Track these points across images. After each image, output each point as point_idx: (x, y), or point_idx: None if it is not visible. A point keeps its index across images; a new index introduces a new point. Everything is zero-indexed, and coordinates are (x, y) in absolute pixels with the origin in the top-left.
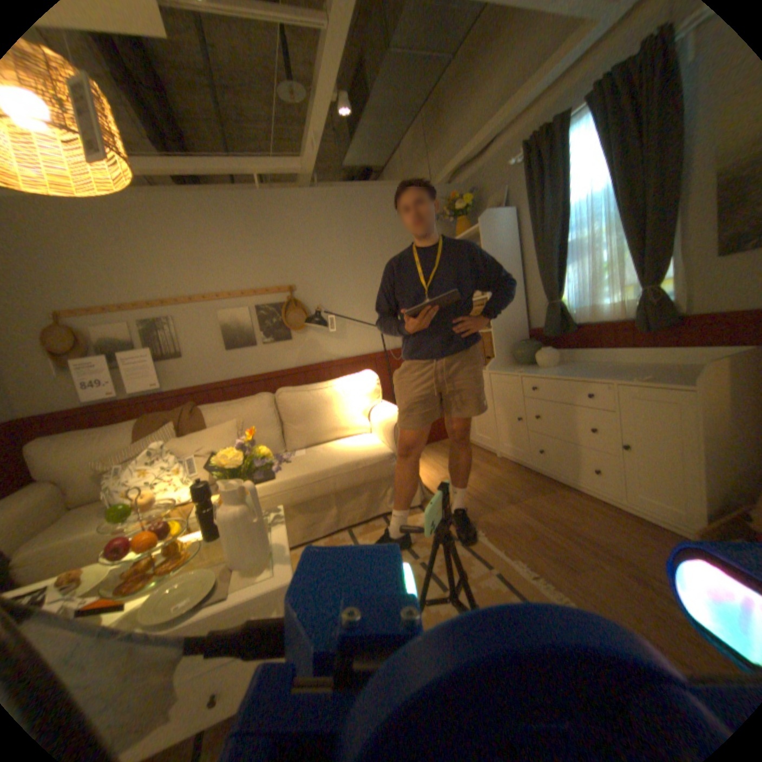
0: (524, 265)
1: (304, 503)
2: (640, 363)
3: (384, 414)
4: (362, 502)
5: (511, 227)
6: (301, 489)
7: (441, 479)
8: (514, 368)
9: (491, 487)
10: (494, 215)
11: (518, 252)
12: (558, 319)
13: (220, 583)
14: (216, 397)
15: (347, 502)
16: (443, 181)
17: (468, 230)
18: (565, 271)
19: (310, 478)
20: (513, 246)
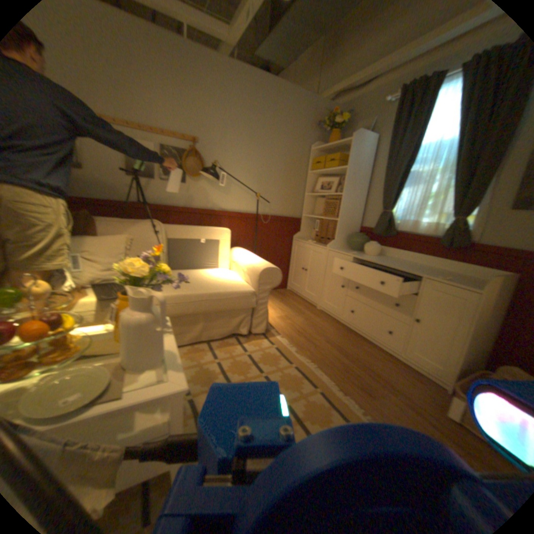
0: (371, 179)
1: (177, 317)
2: (432, 267)
3: (251, 261)
4: (222, 324)
5: (371, 148)
6: (177, 306)
7: (277, 316)
8: (346, 250)
9: (313, 329)
10: (364, 135)
11: (370, 169)
12: (386, 224)
13: (113, 382)
14: (107, 213)
15: (211, 322)
16: (327, 98)
17: (338, 142)
18: (402, 191)
19: (187, 298)
20: (368, 163)
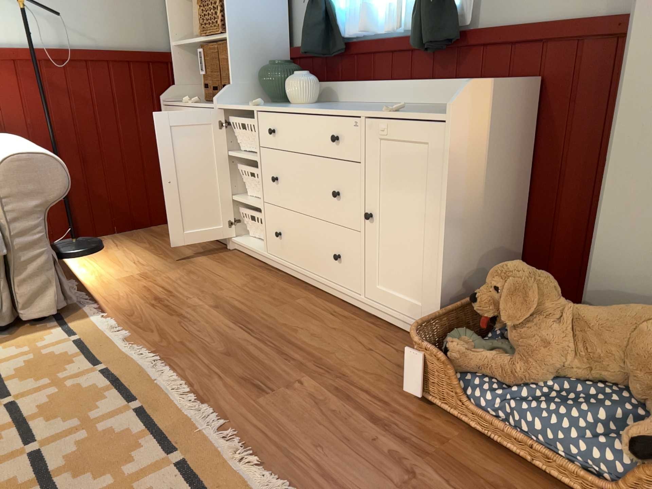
0: None
1: None
2: (410, 104)
3: None
4: None
5: None
6: None
7: (121, 278)
8: (256, 104)
9: (196, 287)
10: None
11: None
12: (320, 28)
13: None
14: None
15: None
16: None
17: None
18: None
19: None
20: None
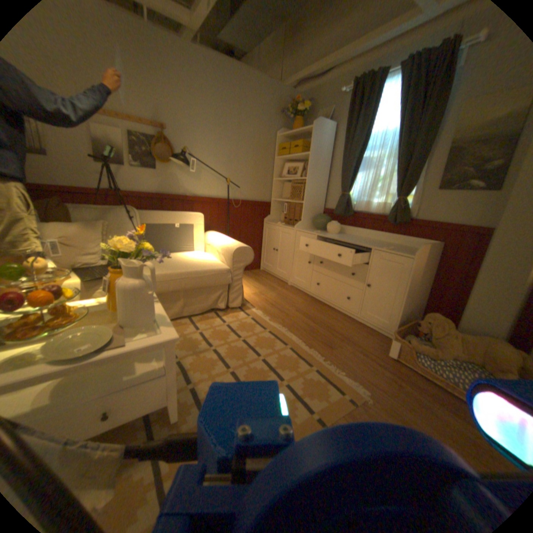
0: (331, 164)
1: (159, 294)
2: (382, 241)
3: (225, 242)
4: (202, 299)
5: (331, 136)
6: (159, 284)
7: (252, 293)
8: (311, 230)
9: (284, 301)
10: (323, 123)
11: (330, 155)
12: (345, 205)
13: (115, 336)
14: (78, 201)
15: (191, 298)
16: (290, 85)
17: (301, 129)
18: (357, 175)
19: (168, 277)
20: (329, 150)
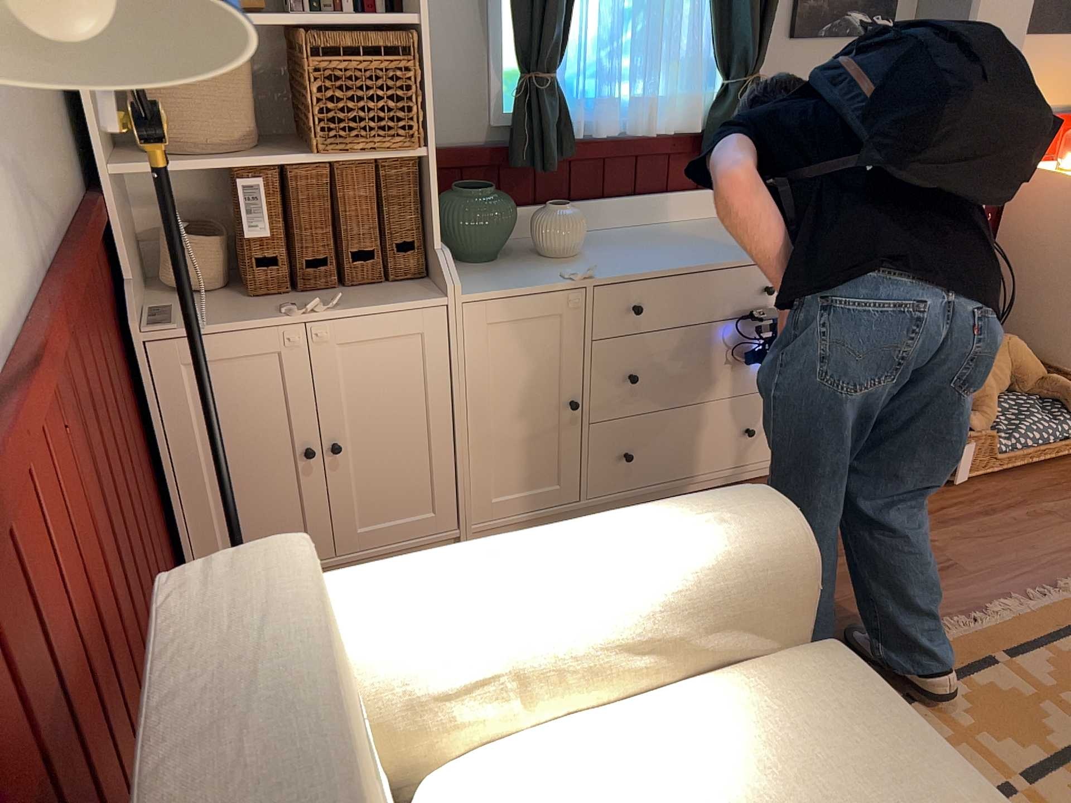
0: None
1: None
2: (685, 221)
3: (656, 566)
4: None
5: None
6: None
7: None
8: (490, 273)
9: None
10: None
11: None
12: (558, 126)
13: None
14: None
15: None
16: None
17: None
18: None
19: None
20: None
